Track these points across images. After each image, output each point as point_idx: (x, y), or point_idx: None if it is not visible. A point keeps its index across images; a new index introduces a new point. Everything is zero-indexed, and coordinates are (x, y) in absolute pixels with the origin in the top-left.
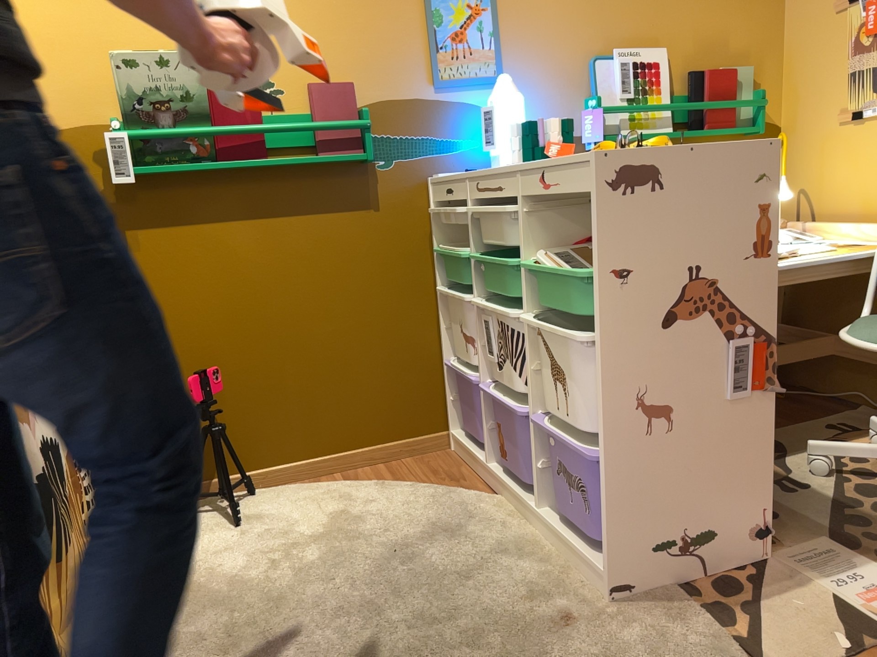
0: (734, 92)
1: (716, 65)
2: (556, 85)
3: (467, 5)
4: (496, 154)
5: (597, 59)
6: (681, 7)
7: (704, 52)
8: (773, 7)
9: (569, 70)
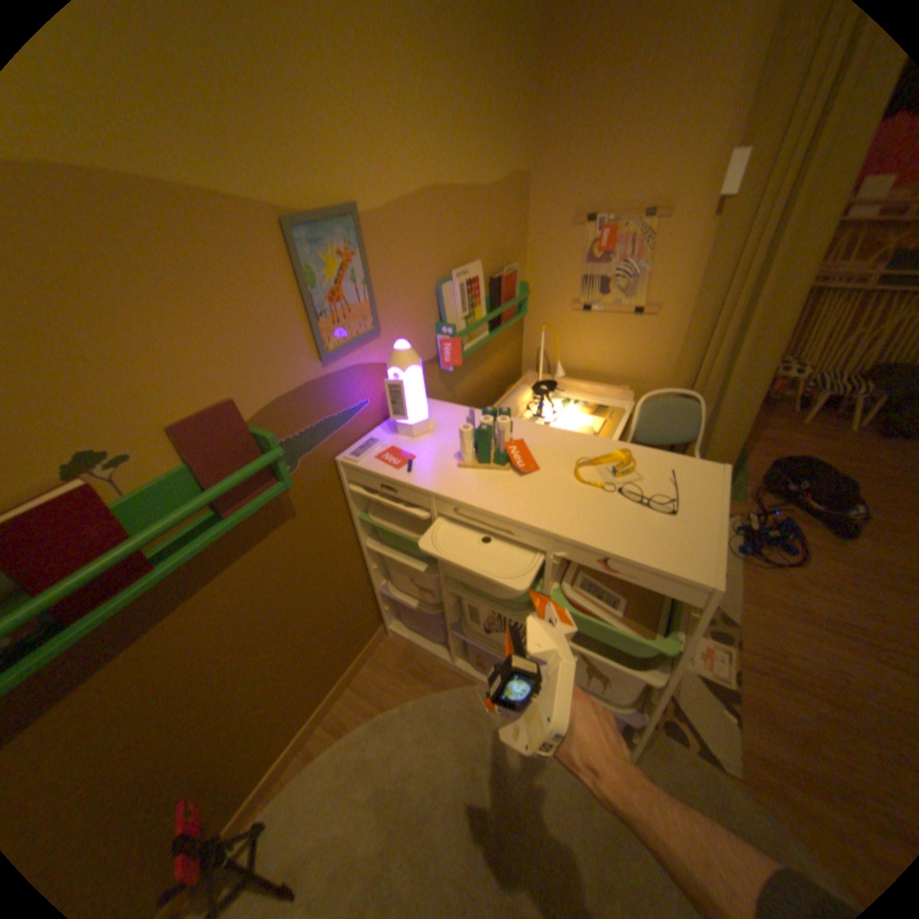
0: (515, 287)
1: (501, 263)
2: (417, 317)
3: (337, 249)
4: (404, 420)
5: (442, 281)
6: (485, 215)
7: (496, 253)
8: (525, 205)
9: (424, 298)
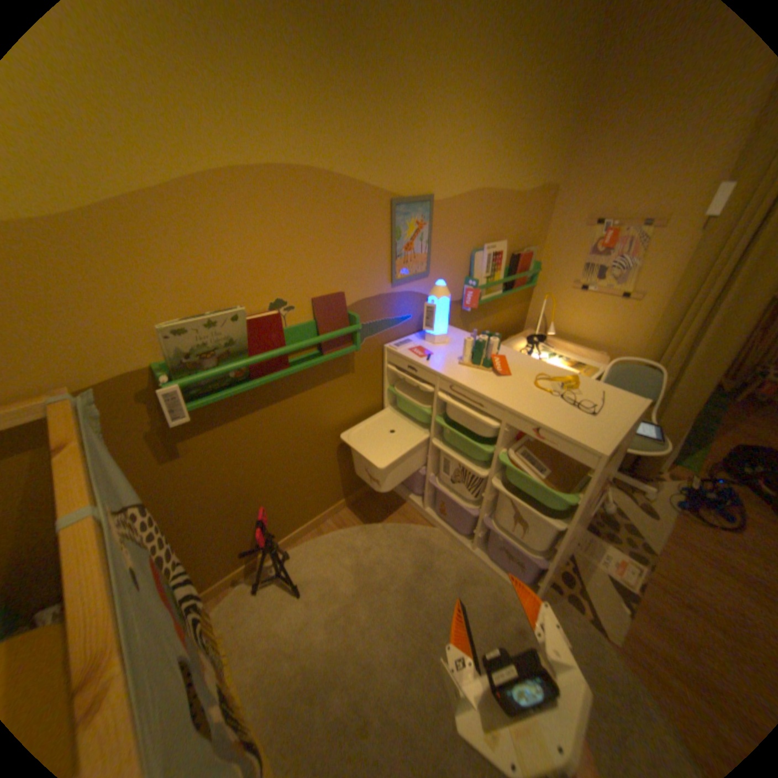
0: (529, 264)
1: (522, 246)
2: (453, 271)
3: (416, 221)
4: (430, 332)
5: (476, 251)
6: (516, 211)
7: (519, 238)
8: (550, 208)
9: (461, 259)
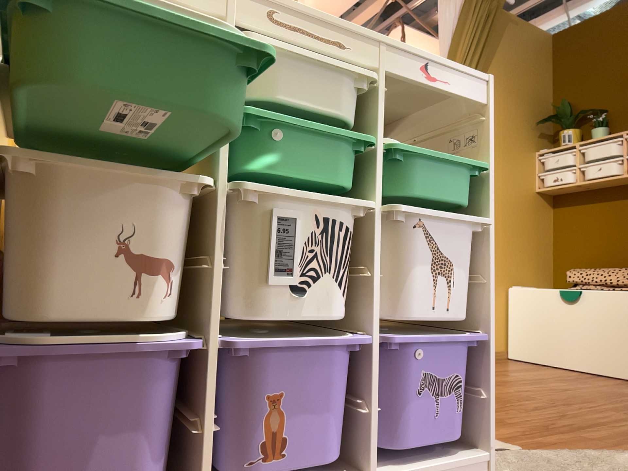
0: None
1: None
2: None
3: None
4: None
5: None
6: None
7: None
8: None
9: None
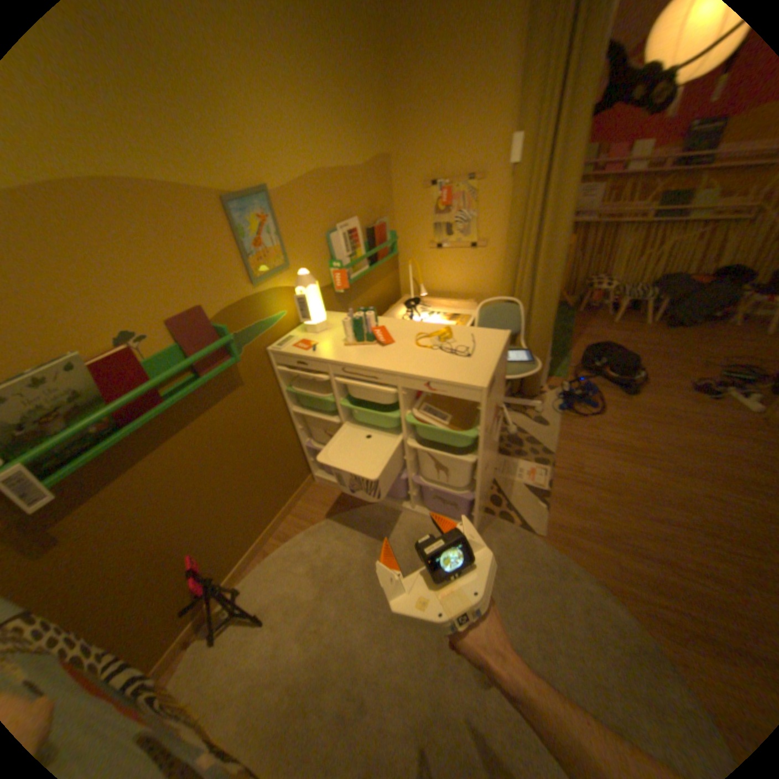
0: (386, 235)
1: (374, 219)
2: (315, 257)
3: (257, 214)
4: (310, 322)
5: (331, 232)
6: (357, 186)
7: (369, 212)
8: (388, 178)
9: (318, 244)
